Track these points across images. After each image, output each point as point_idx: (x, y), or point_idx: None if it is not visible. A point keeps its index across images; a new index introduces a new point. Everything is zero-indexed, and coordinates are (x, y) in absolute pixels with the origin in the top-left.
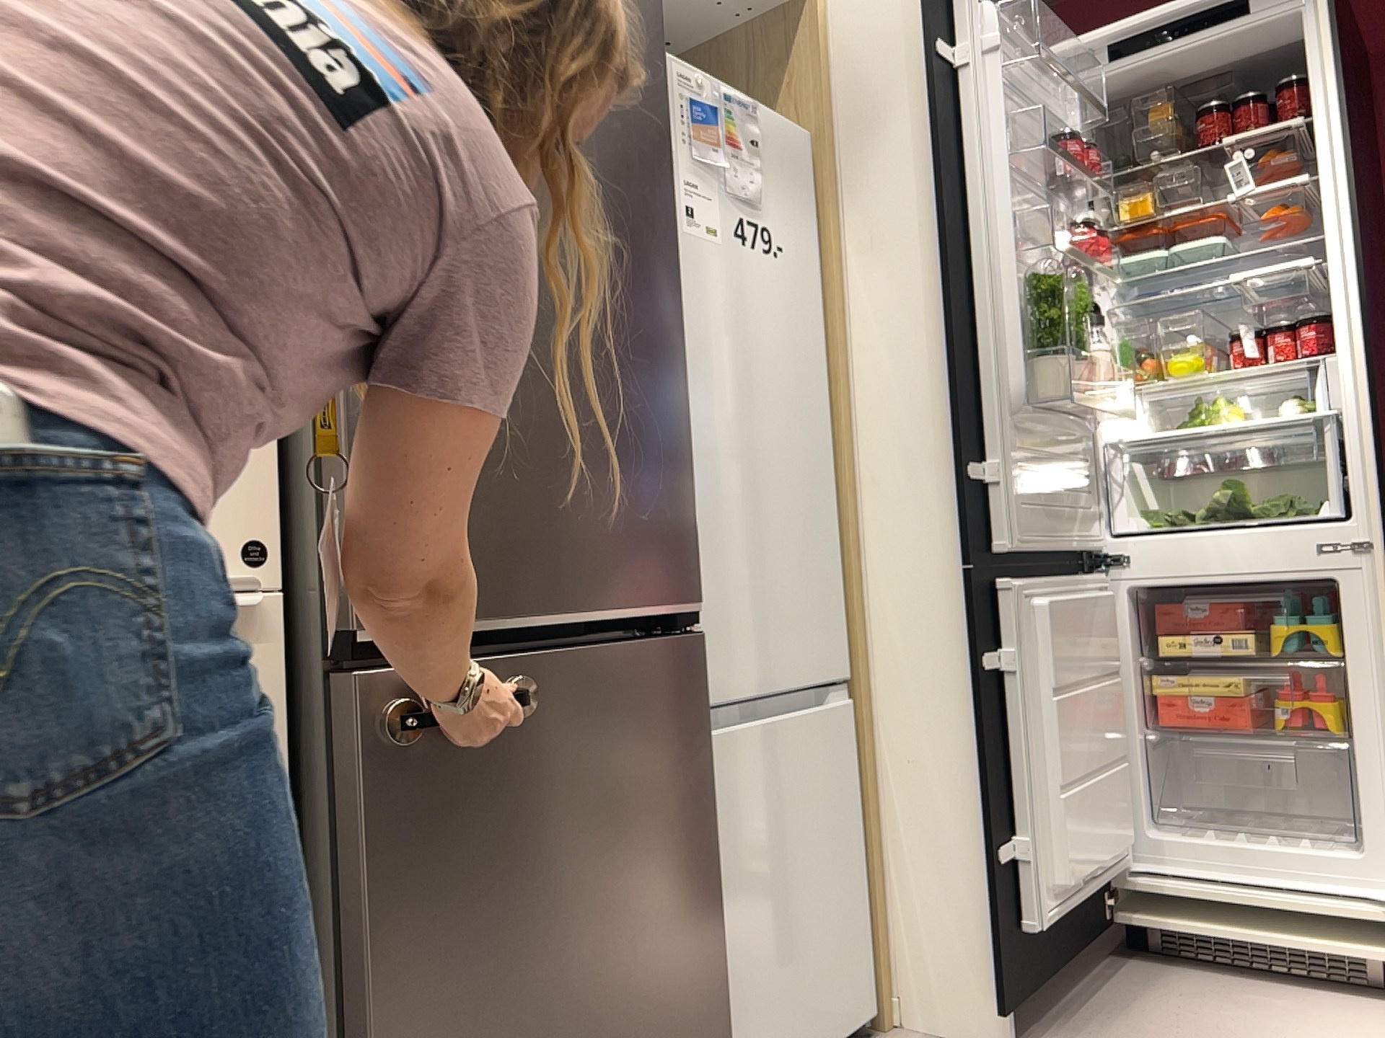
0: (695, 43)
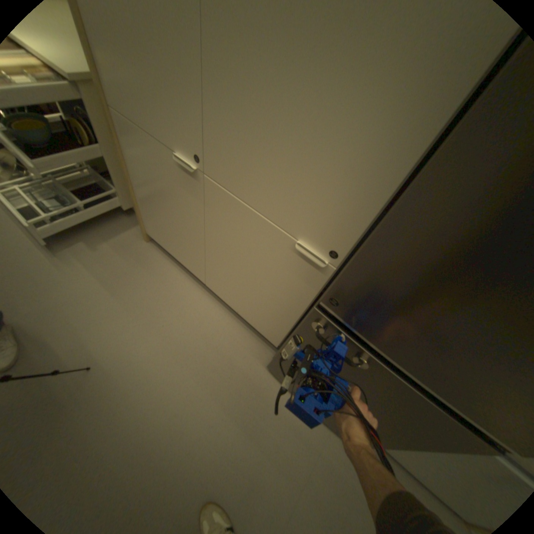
0: None
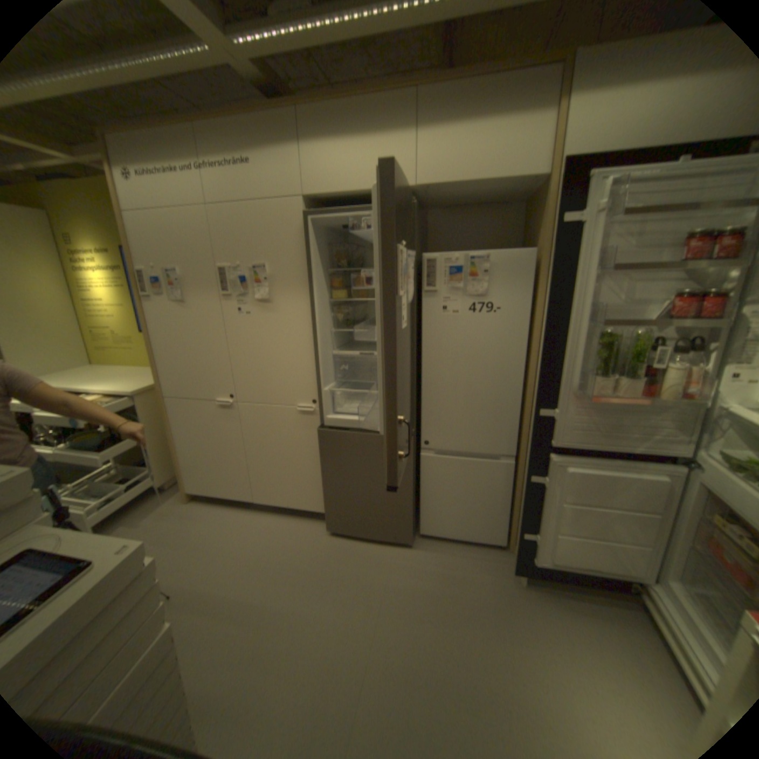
0: (533, 190)
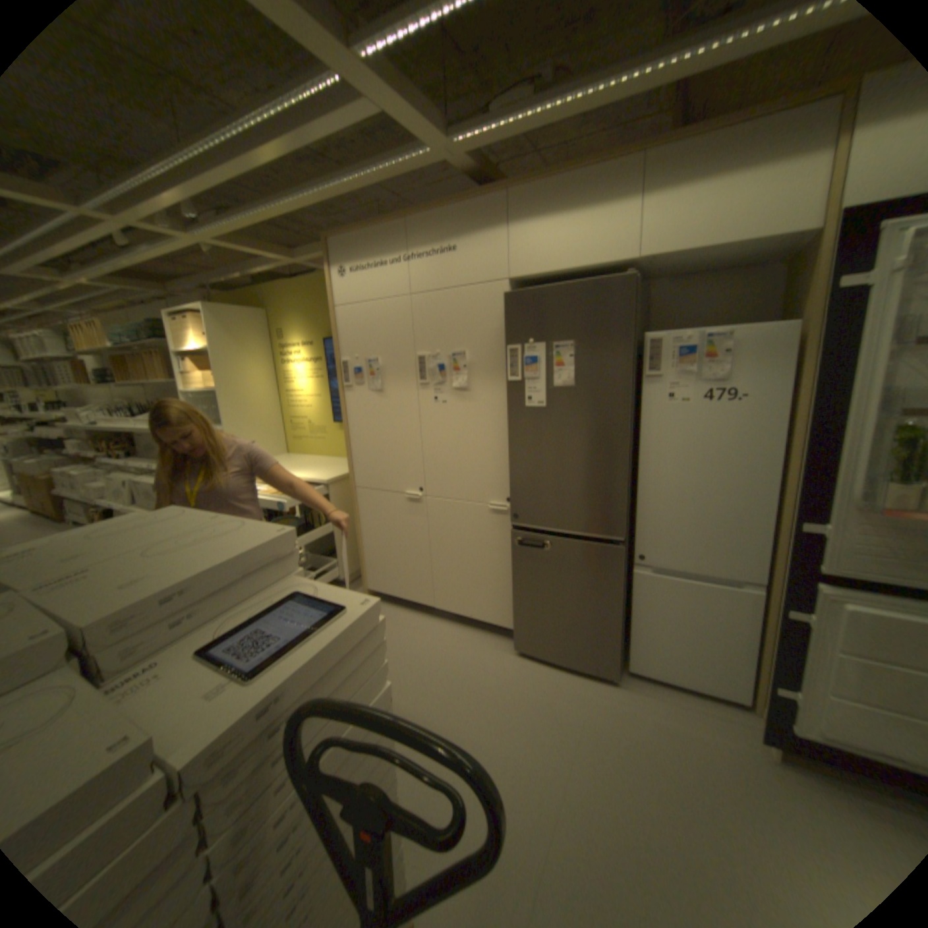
0: (798, 248)
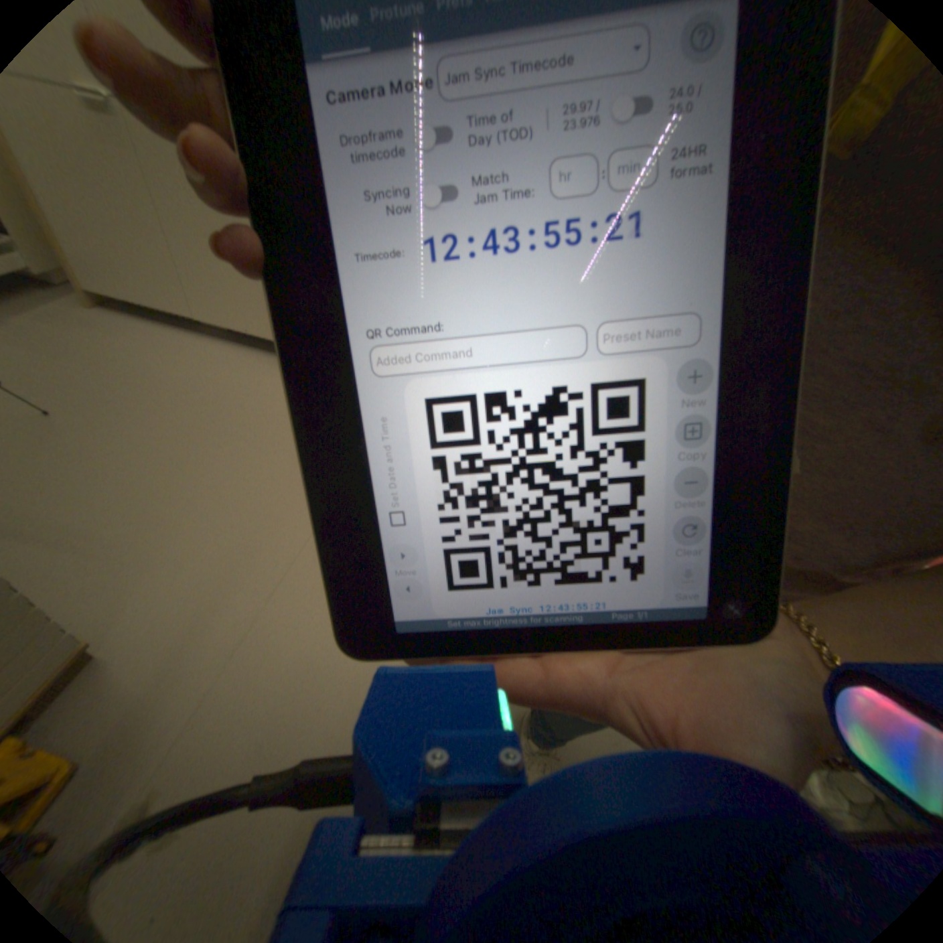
0: None
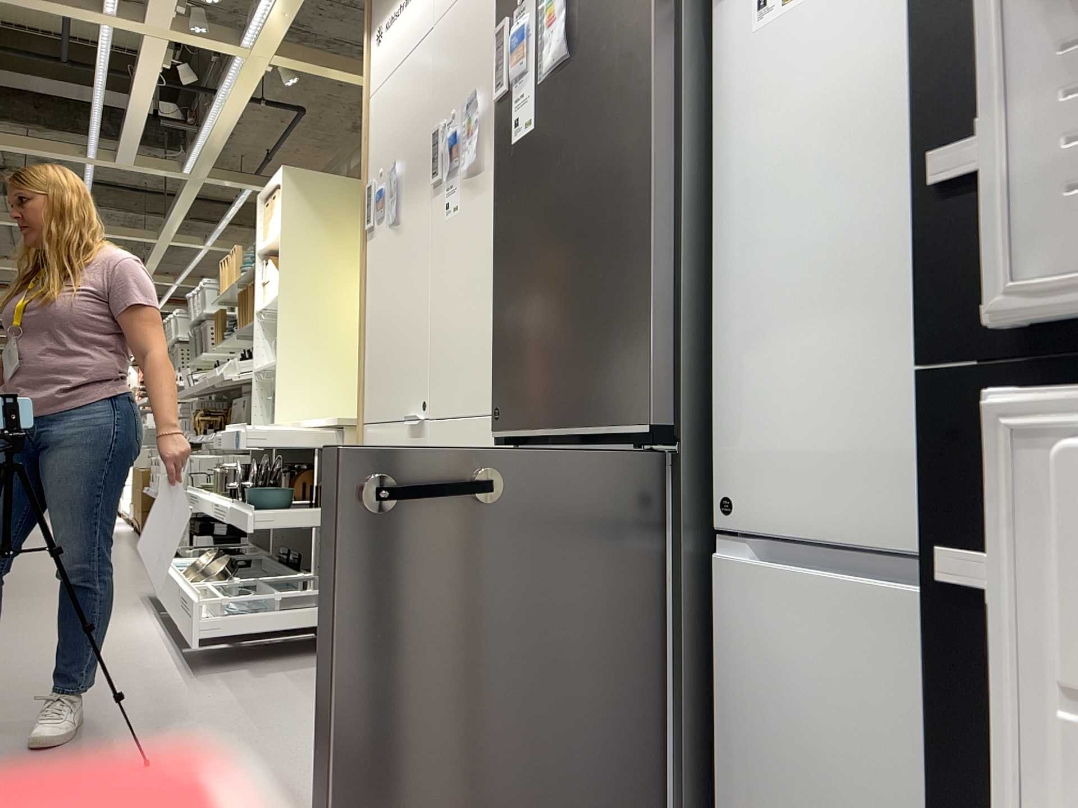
0: None
